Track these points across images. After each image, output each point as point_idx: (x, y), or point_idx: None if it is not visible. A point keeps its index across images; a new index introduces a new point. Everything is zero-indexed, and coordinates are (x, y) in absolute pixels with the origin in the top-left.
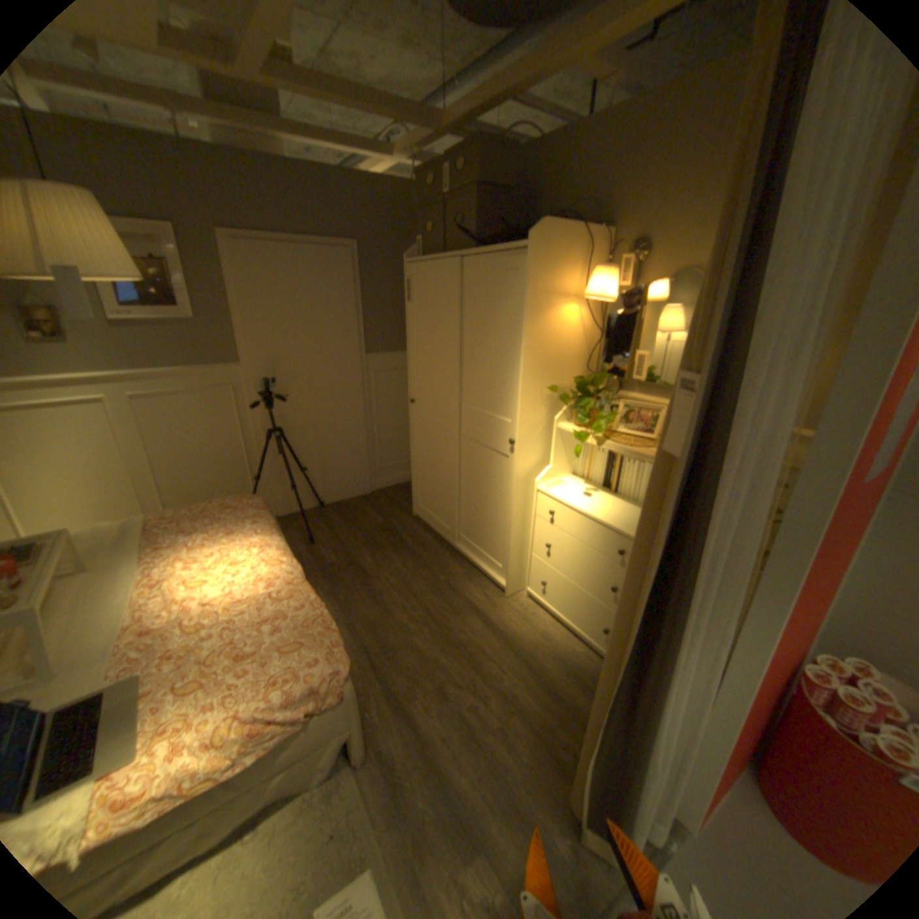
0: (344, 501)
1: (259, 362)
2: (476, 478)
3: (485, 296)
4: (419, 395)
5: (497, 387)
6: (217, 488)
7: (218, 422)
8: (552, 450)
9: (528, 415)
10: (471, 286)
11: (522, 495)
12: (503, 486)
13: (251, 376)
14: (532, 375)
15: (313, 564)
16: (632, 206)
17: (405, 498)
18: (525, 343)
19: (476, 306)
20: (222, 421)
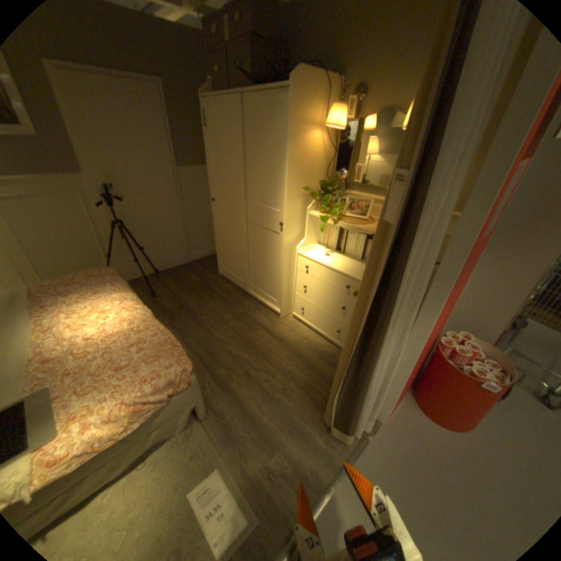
0: (172, 269)
1: (97, 172)
2: (259, 249)
3: (260, 124)
4: (217, 195)
5: (270, 188)
6: (80, 265)
7: (72, 217)
8: (306, 229)
9: (291, 206)
10: (249, 116)
11: (288, 257)
12: (277, 253)
13: (92, 183)
14: (293, 180)
15: (157, 309)
16: (355, 60)
17: (212, 265)
18: (289, 157)
19: (254, 131)
20: (76, 217)
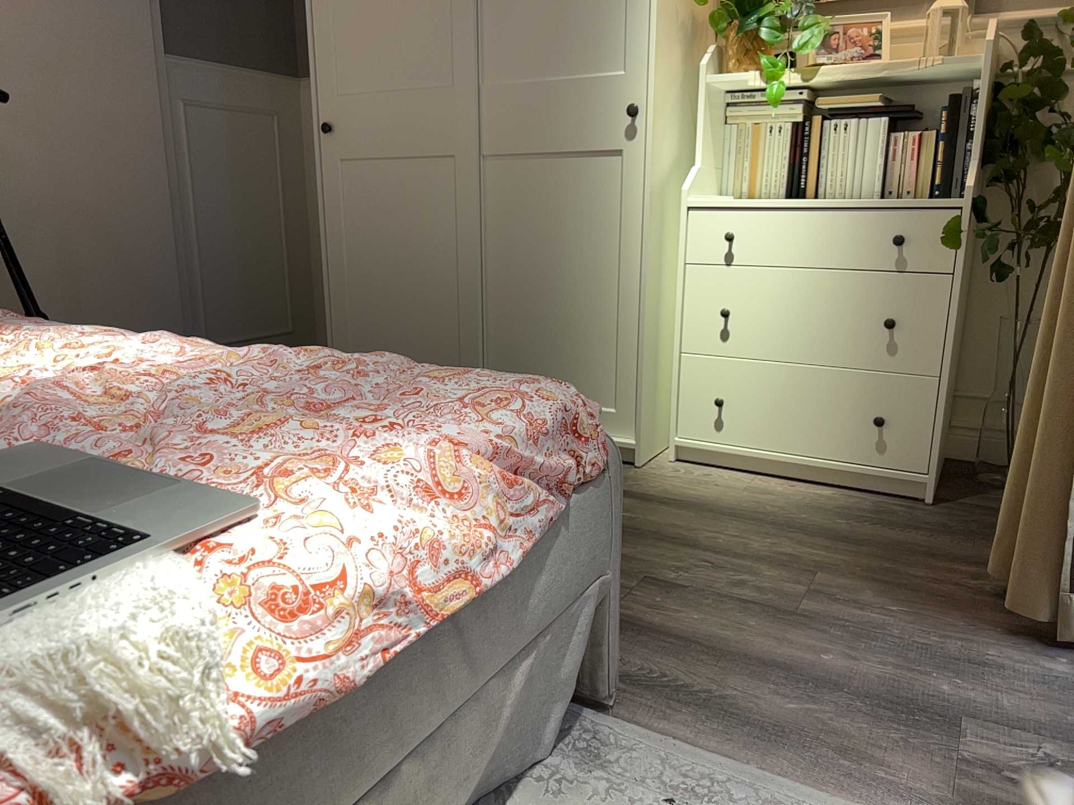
0: None
1: None
2: (528, 241)
3: None
4: (347, 108)
5: (579, 15)
6: None
7: None
8: (698, 133)
9: (663, 49)
10: None
11: (657, 226)
12: (609, 226)
13: None
14: None
15: None
16: None
17: None
18: None
19: None
20: None
